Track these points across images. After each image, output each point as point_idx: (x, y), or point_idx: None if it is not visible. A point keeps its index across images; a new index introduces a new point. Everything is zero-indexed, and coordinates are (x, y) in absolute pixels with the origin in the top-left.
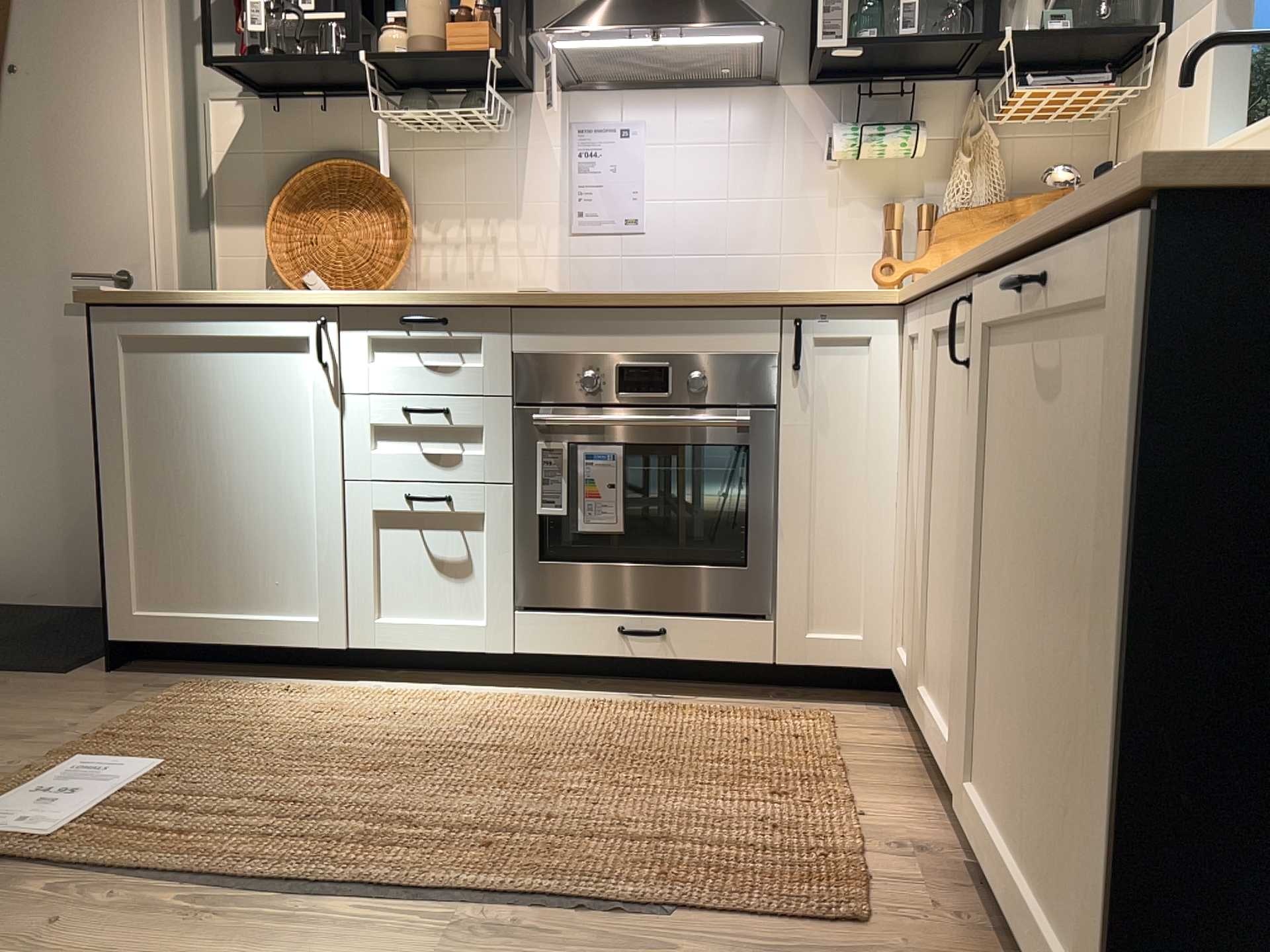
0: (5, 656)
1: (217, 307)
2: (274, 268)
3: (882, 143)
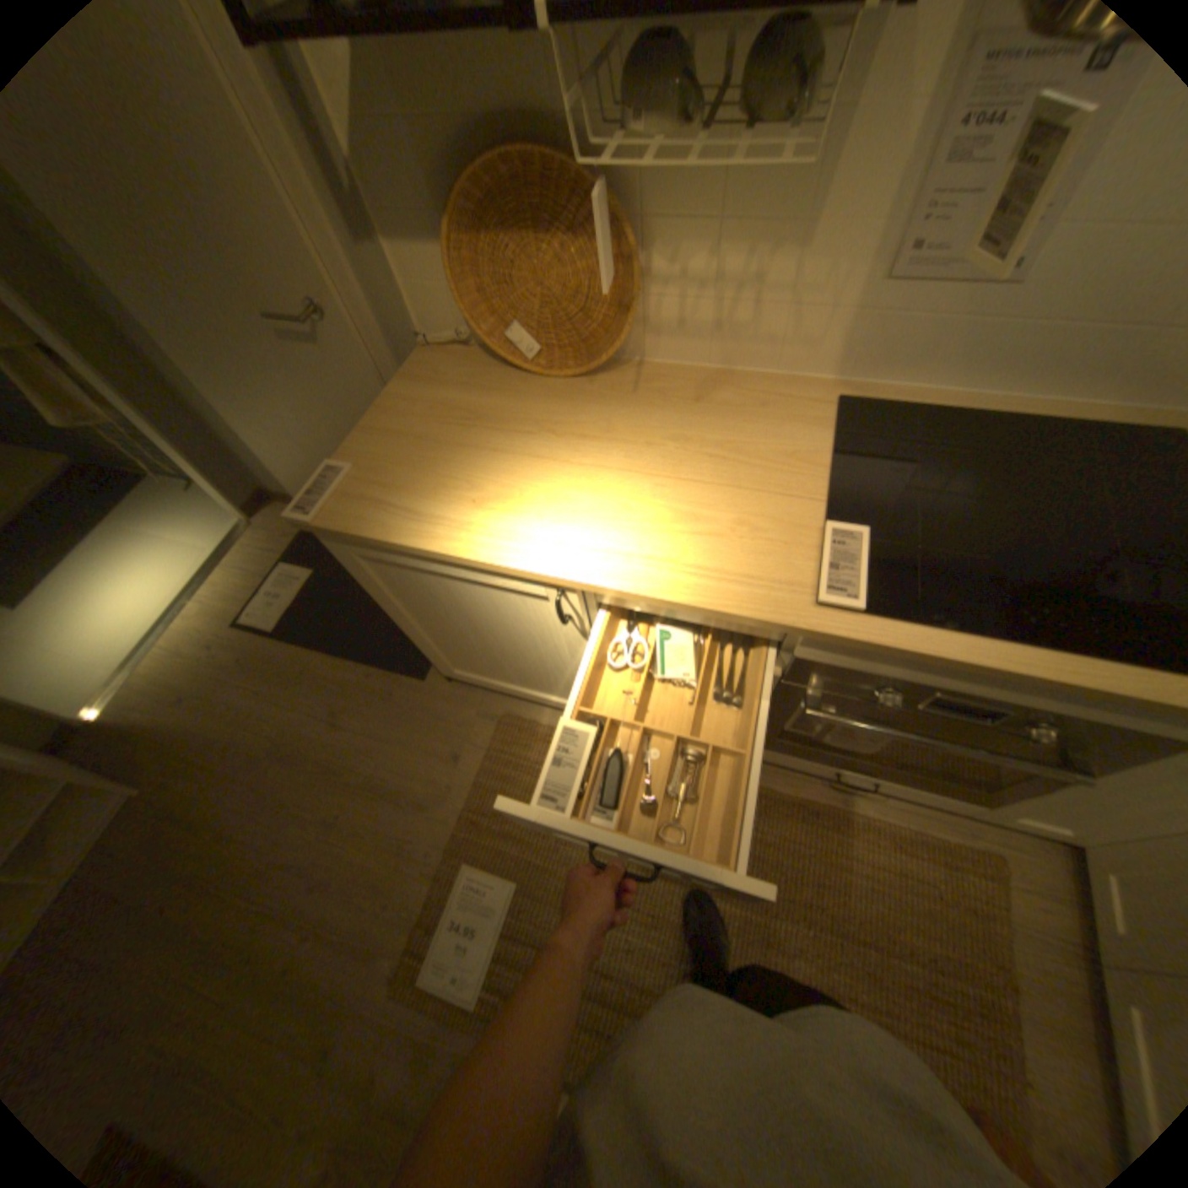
0: (378, 640)
1: (439, 557)
2: (470, 322)
3: None
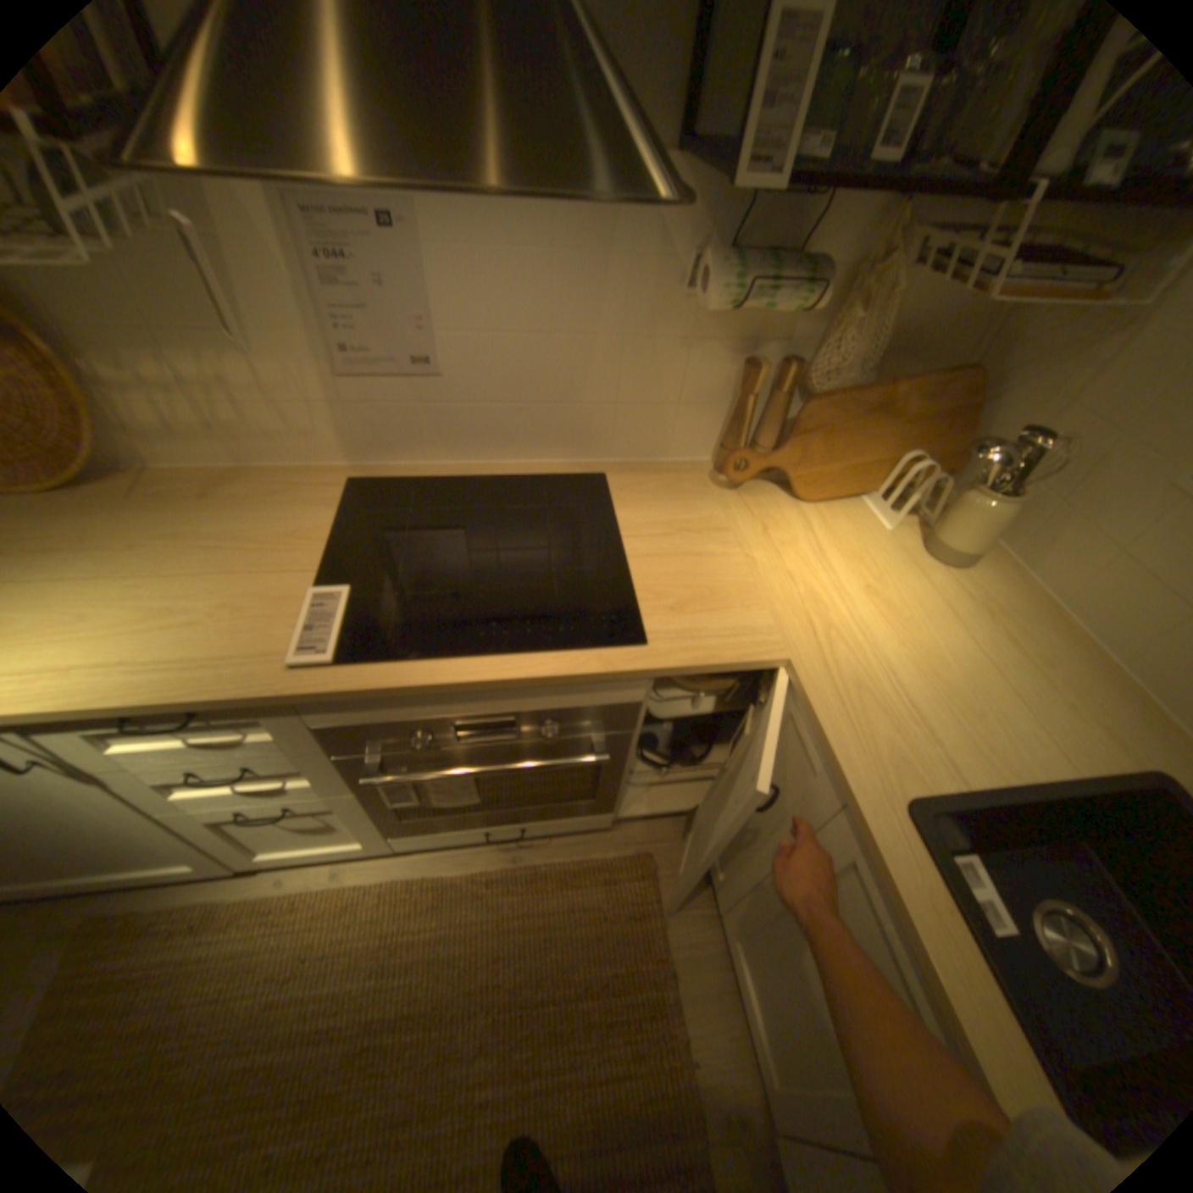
0: None
1: None
2: None
3: (776, 300)
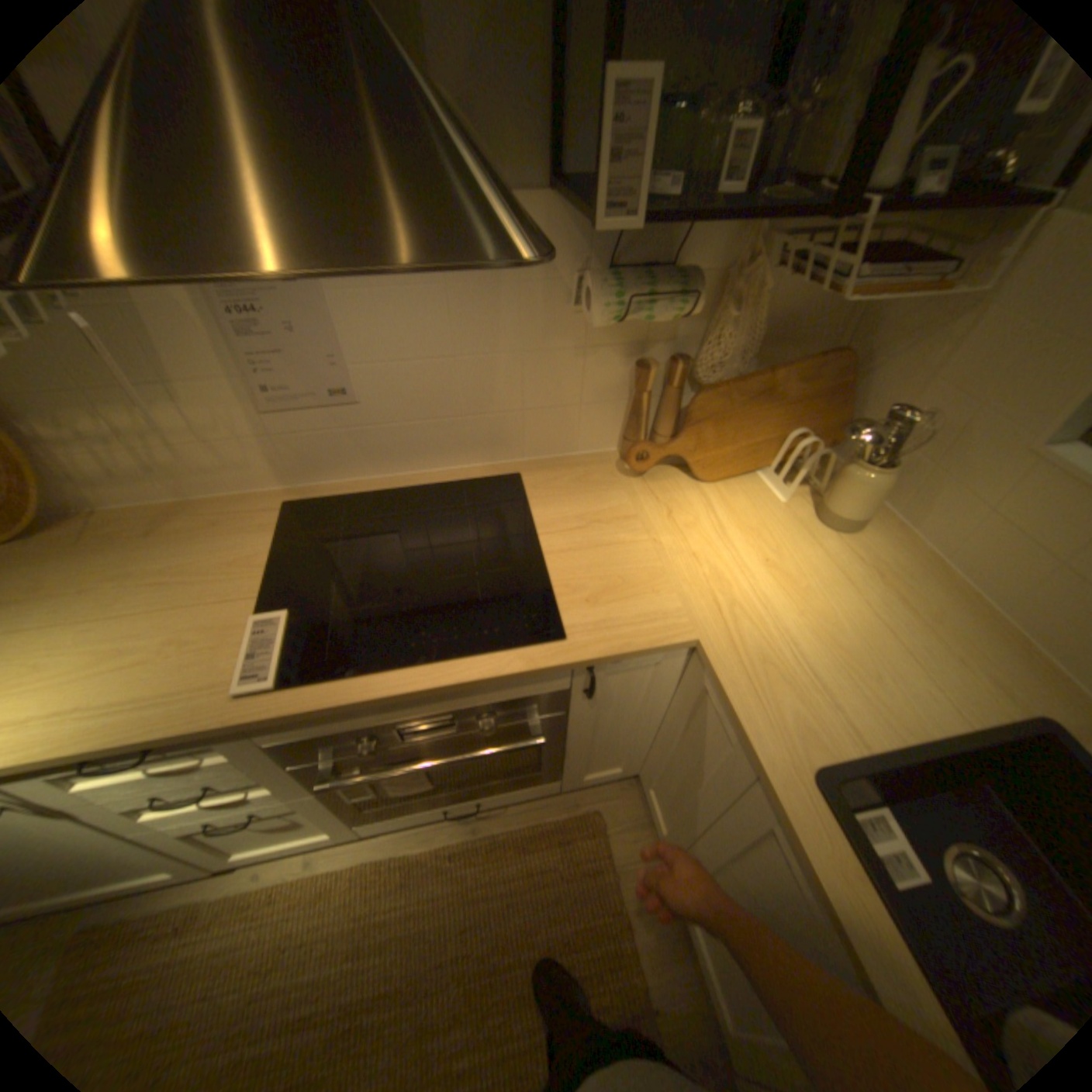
0: None
1: None
2: None
3: (654, 312)
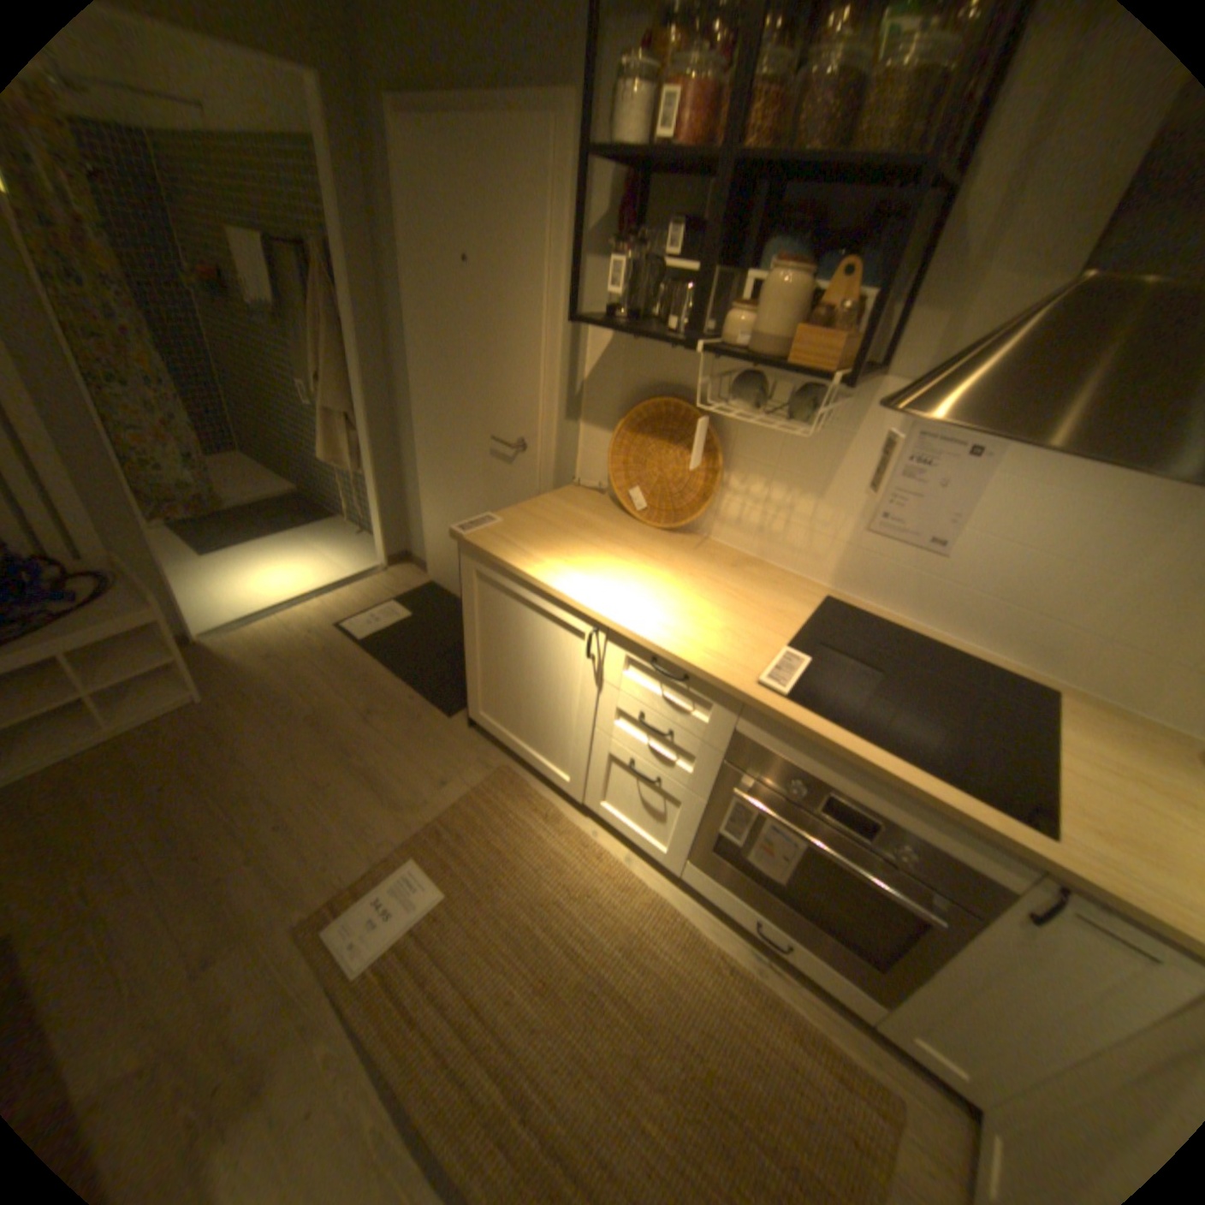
0: (433, 677)
1: (530, 582)
2: (612, 478)
3: None
